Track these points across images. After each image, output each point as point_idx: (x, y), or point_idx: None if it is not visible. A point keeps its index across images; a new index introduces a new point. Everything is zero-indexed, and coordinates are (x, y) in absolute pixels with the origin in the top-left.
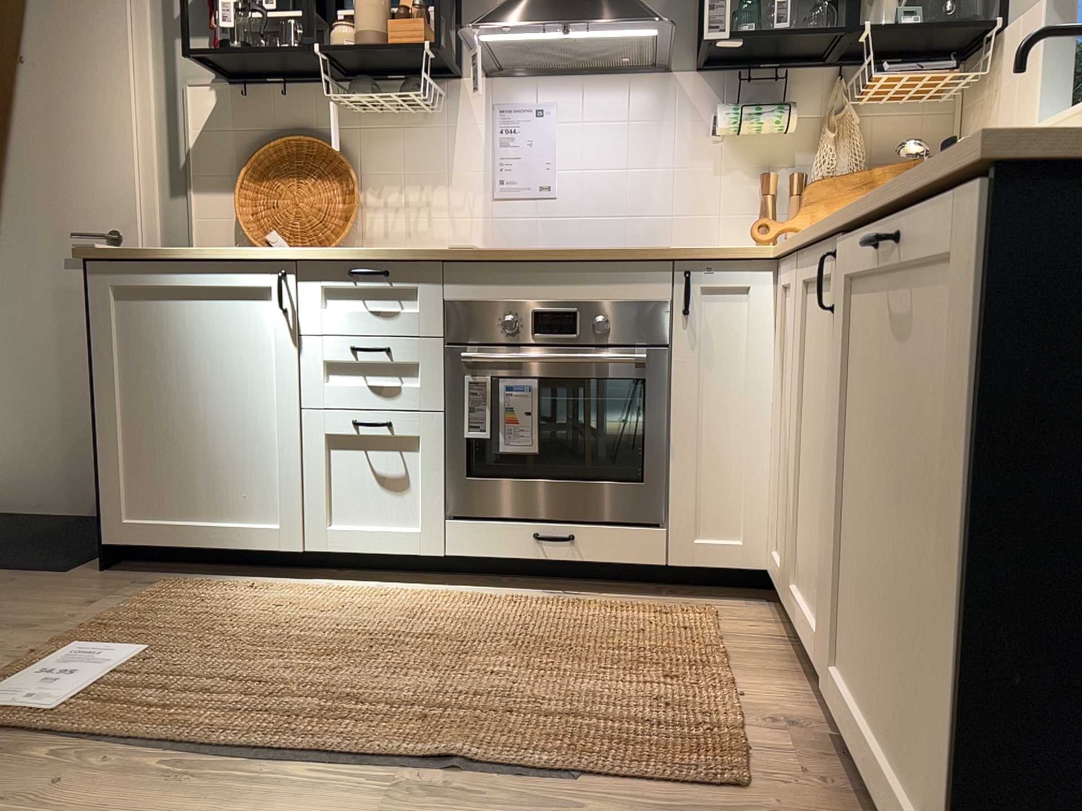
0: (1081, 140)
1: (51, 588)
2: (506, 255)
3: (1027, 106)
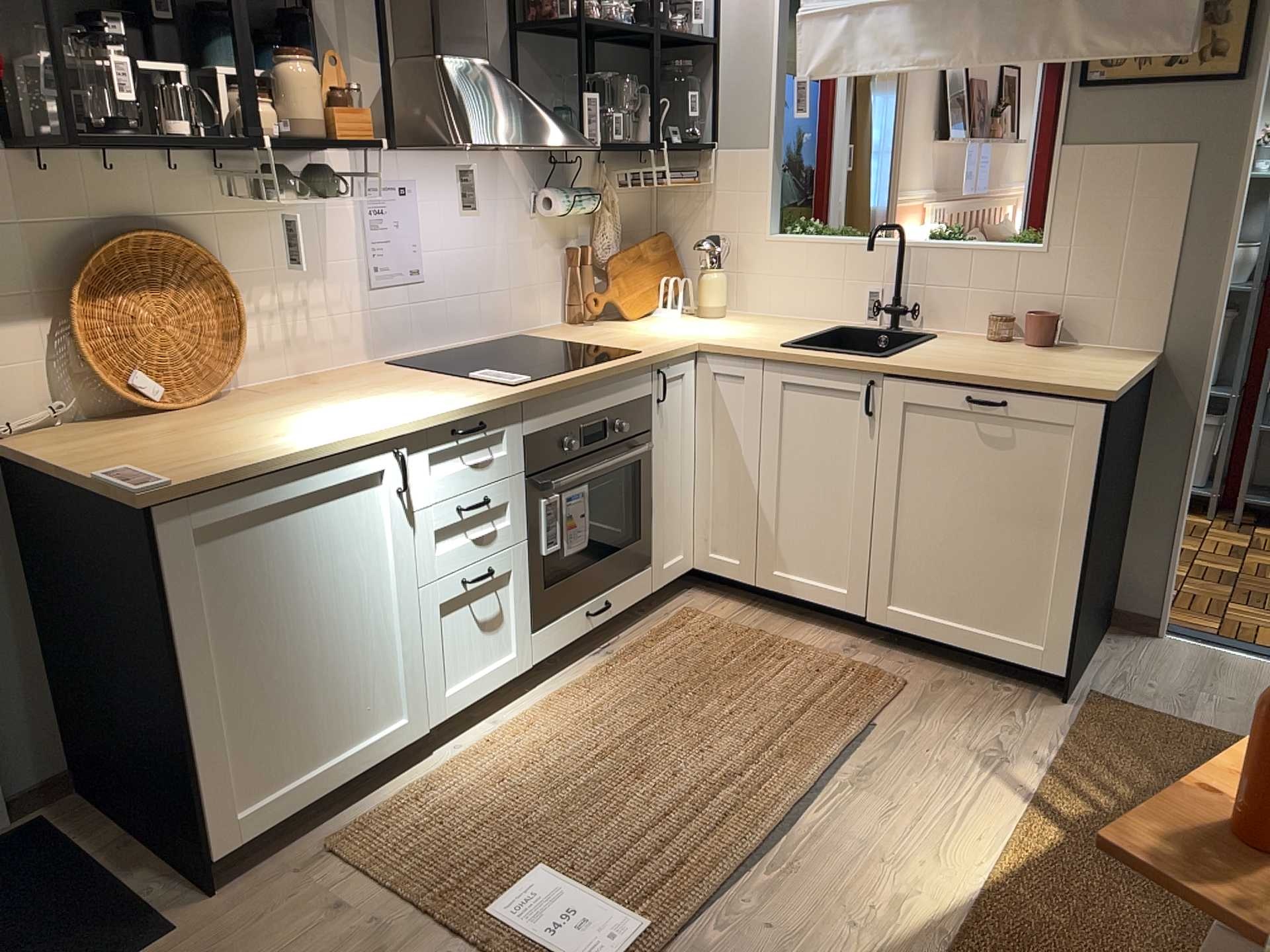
0: (1122, 387)
1: (230, 941)
2: (568, 384)
3: (757, 216)
